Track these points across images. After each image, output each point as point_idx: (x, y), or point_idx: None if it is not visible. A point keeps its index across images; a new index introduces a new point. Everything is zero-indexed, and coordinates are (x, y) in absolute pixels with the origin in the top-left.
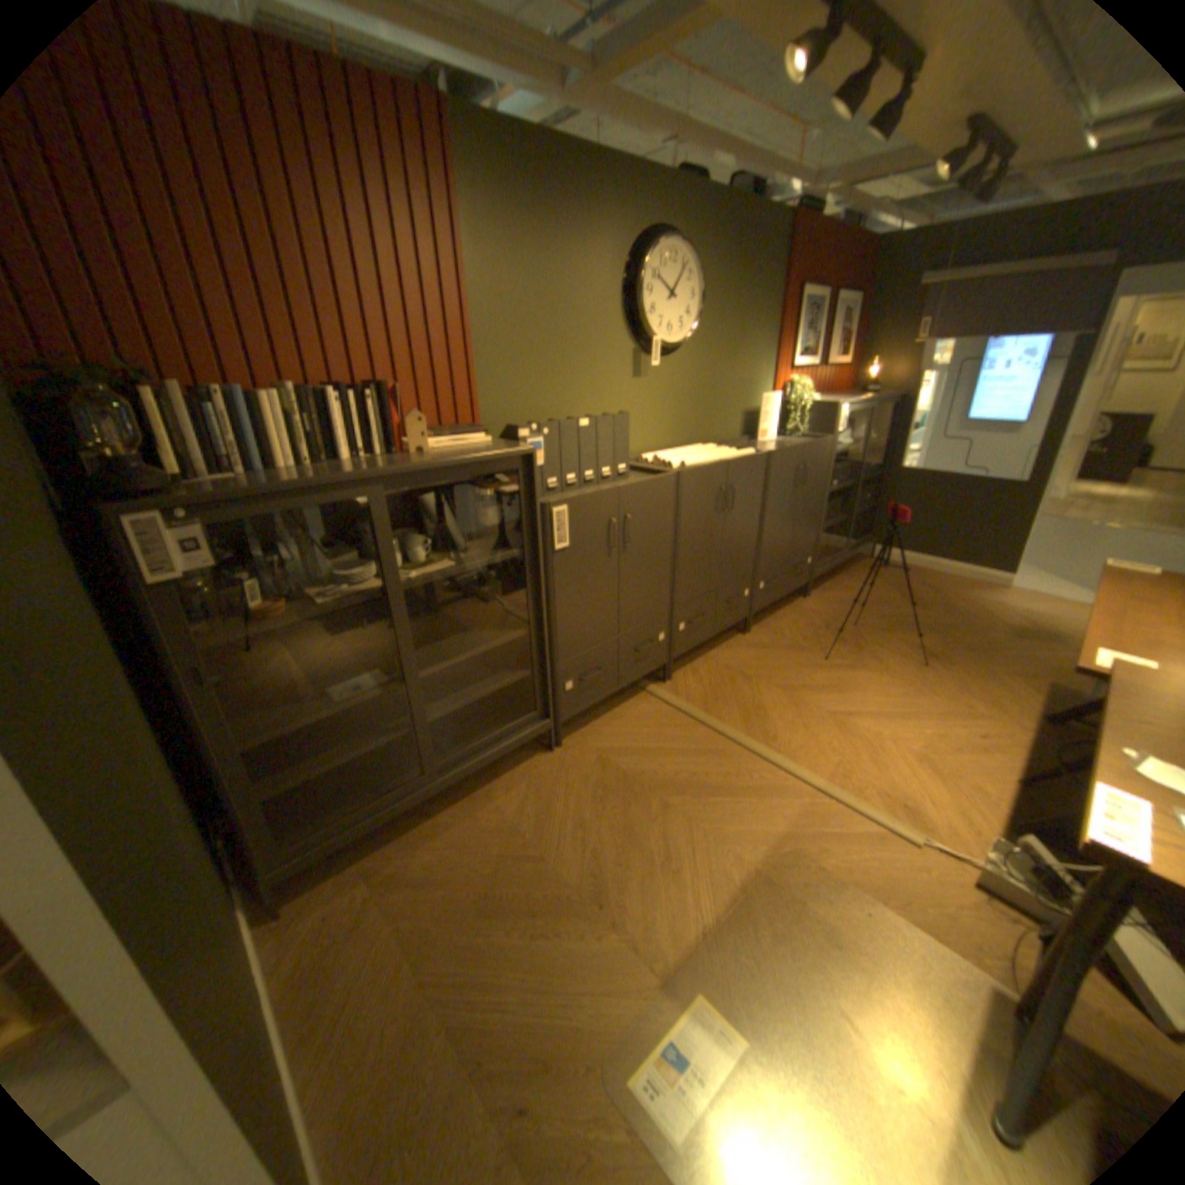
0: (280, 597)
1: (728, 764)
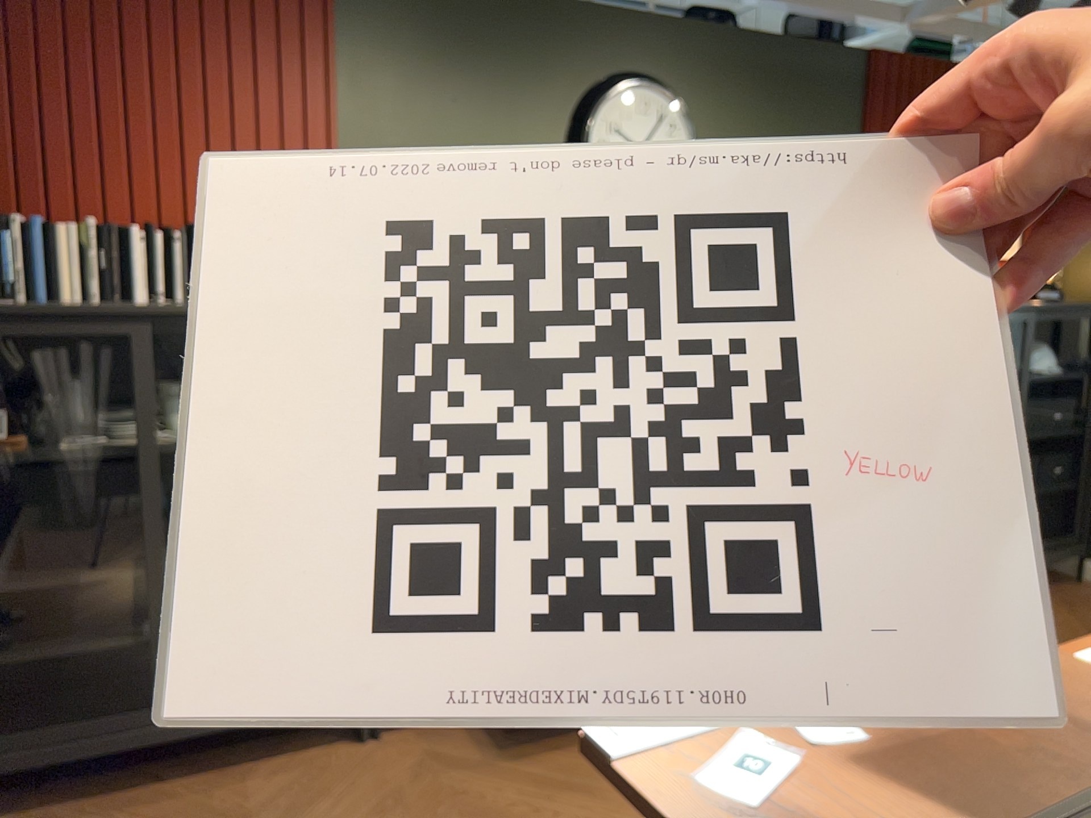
0: (31, 439)
1: (597, 813)
